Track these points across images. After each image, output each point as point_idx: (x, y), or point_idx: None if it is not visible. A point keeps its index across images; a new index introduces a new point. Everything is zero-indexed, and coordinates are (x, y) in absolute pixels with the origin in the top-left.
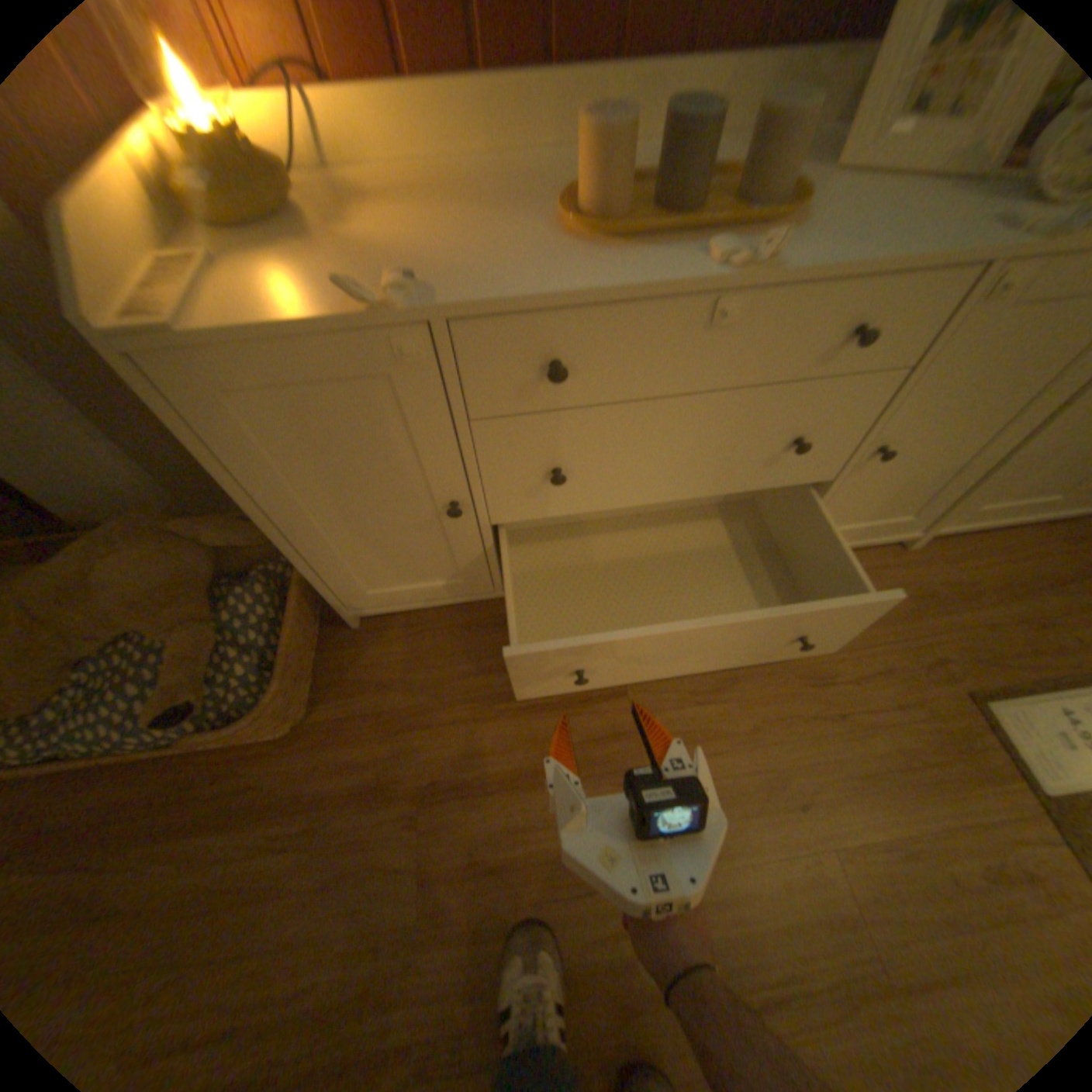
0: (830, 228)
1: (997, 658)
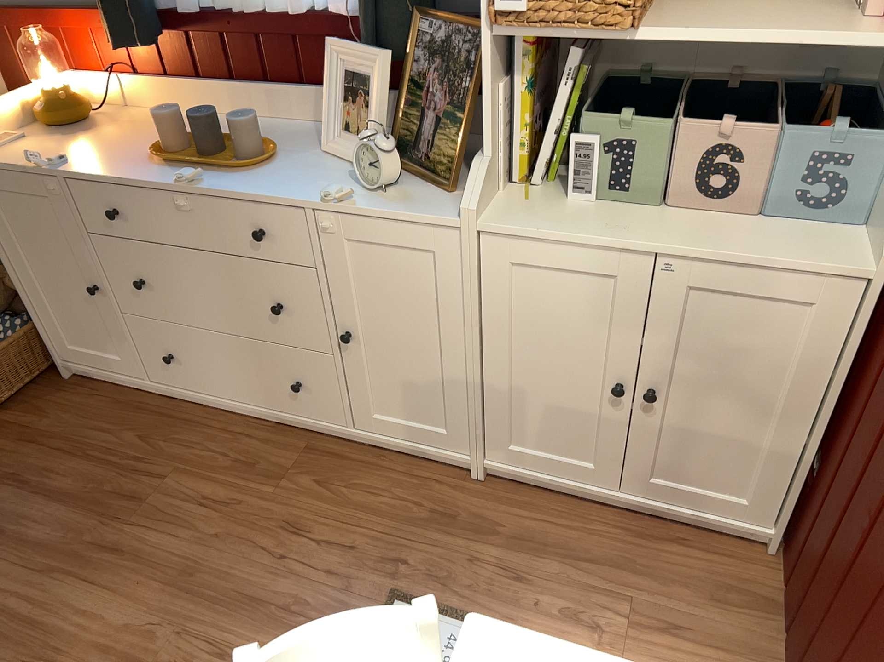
0: (257, 179)
1: (449, 575)
